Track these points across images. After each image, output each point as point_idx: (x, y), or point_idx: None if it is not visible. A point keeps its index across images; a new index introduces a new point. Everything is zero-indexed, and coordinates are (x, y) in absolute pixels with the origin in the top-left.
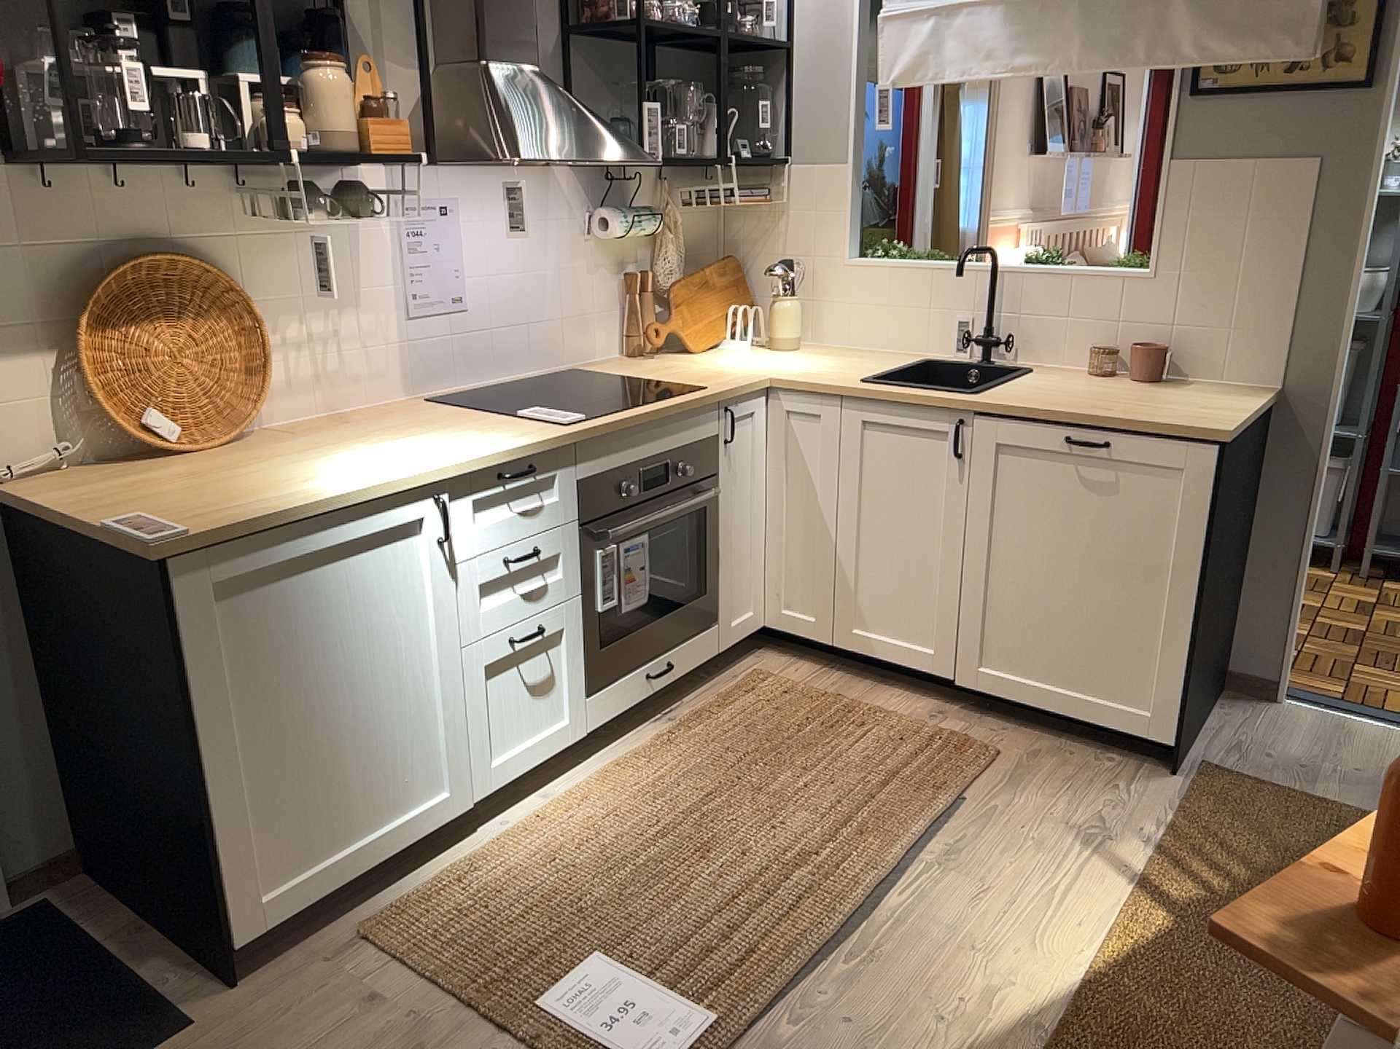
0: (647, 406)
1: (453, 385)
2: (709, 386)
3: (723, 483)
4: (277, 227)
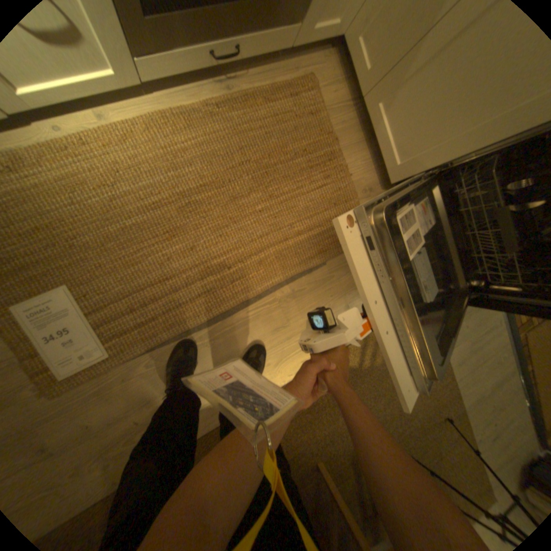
0: None
1: None
2: None
3: None
4: None
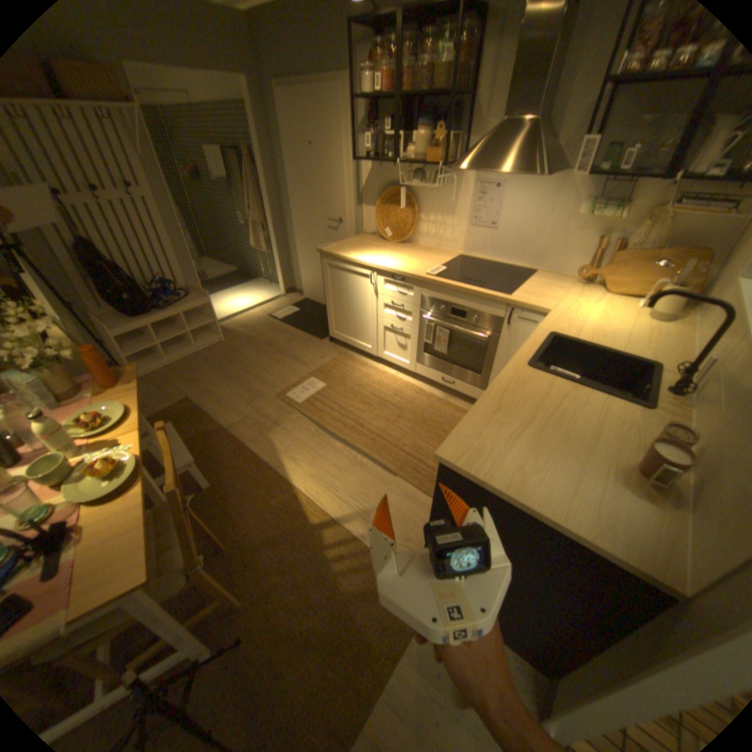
0: (463, 285)
1: (482, 255)
2: (511, 296)
3: (501, 340)
4: (432, 183)
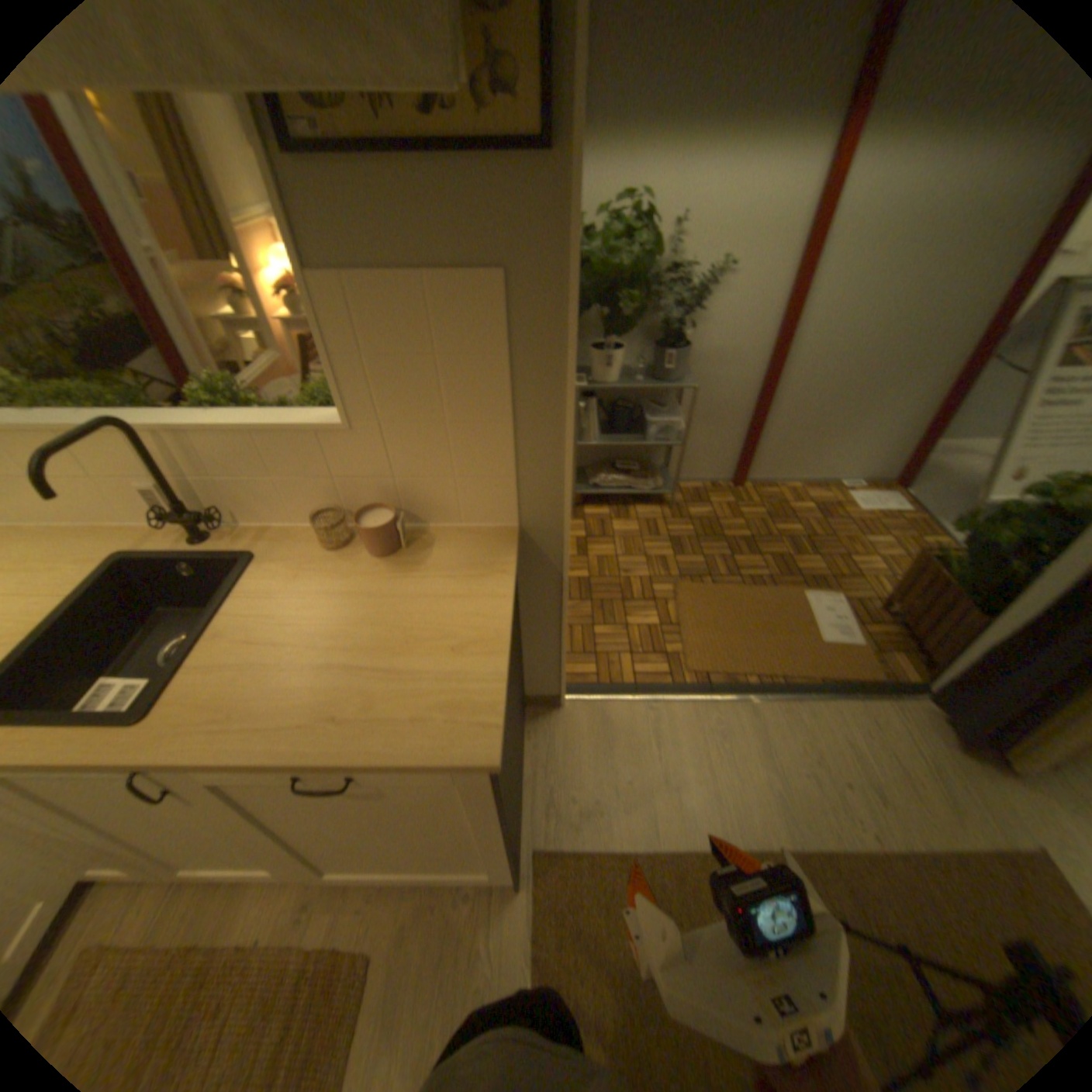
0: None
1: None
2: None
3: None
4: None
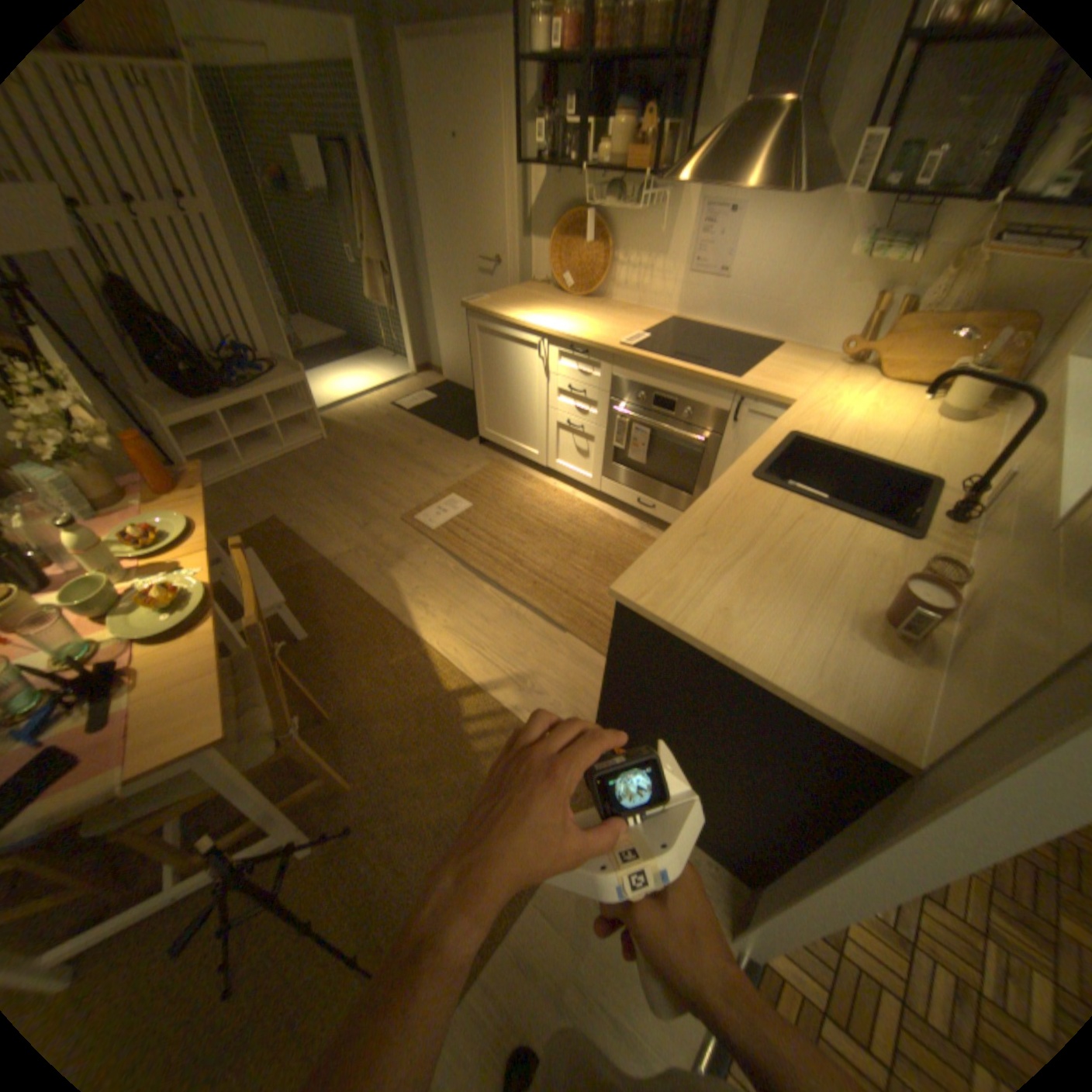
0: (673, 362)
1: (705, 319)
2: (741, 379)
3: (723, 445)
4: (636, 204)
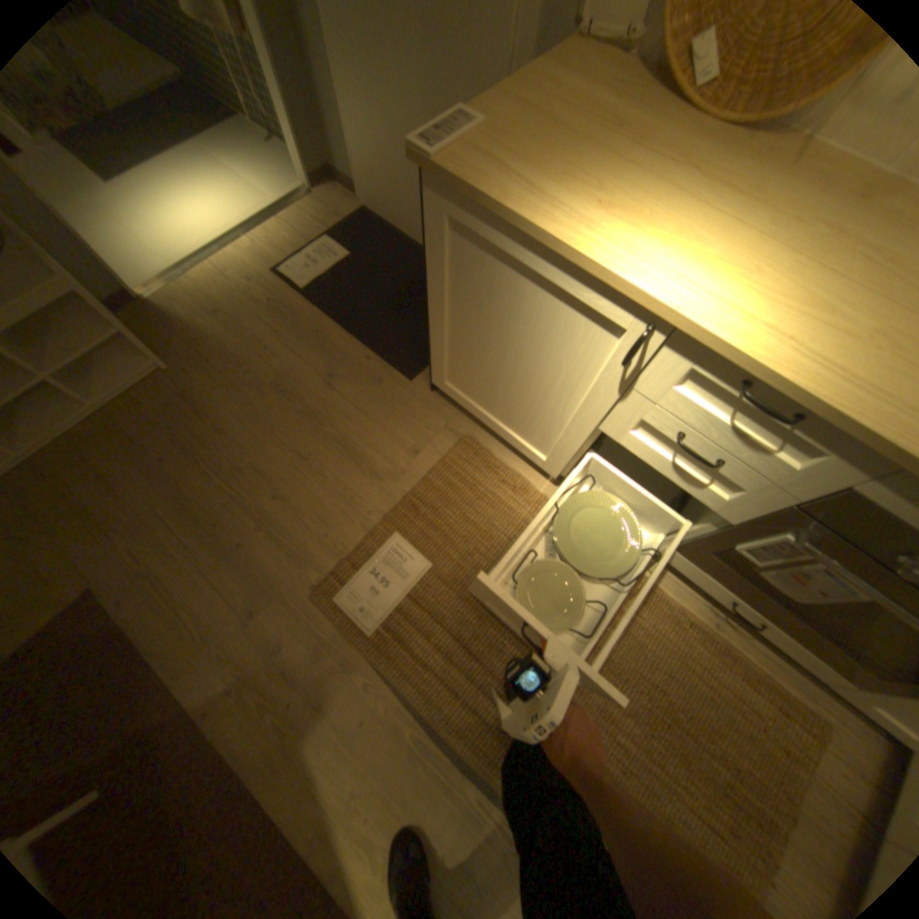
0: None
1: None
2: None
3: None
4: None
